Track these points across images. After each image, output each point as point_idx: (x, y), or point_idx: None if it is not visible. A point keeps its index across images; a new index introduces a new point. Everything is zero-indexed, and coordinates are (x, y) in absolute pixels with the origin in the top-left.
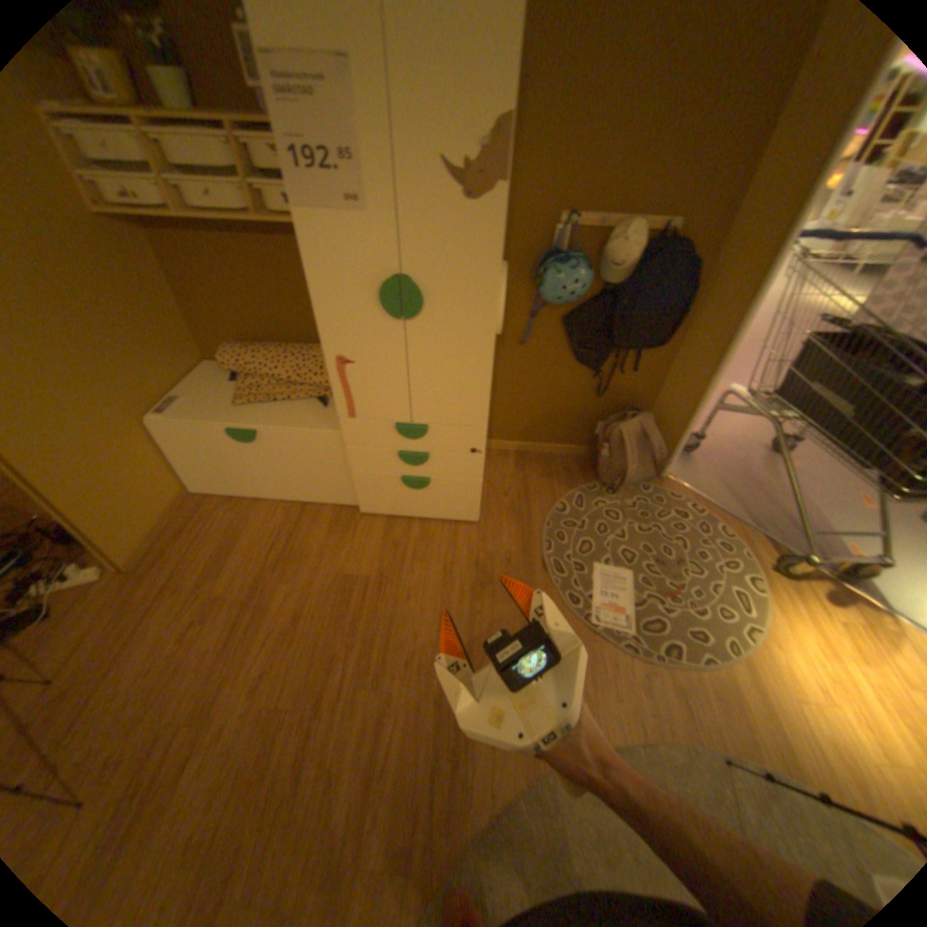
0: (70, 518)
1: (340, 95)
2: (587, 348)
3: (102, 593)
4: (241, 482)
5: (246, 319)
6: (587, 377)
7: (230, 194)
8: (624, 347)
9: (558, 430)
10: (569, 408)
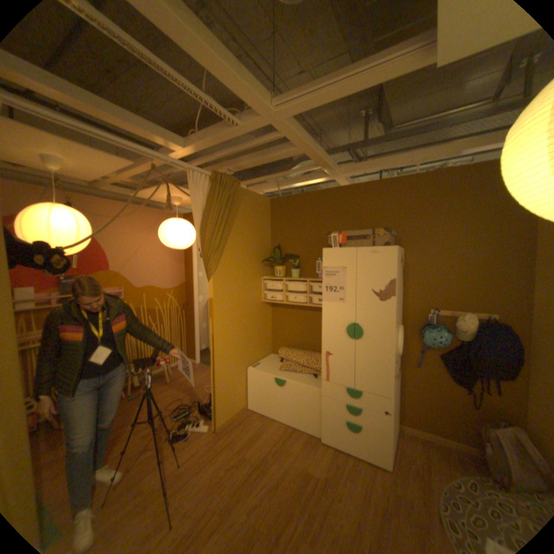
0: (215, 397)
1: (342, 275)
2: (460, 375)
3: (206, 439)
4: (270, 408)
5: (293, 339)
6: (465, 393)
7: (302, 298)
8: (484, 376)
9: (452, 429)
10: (458, 414)
